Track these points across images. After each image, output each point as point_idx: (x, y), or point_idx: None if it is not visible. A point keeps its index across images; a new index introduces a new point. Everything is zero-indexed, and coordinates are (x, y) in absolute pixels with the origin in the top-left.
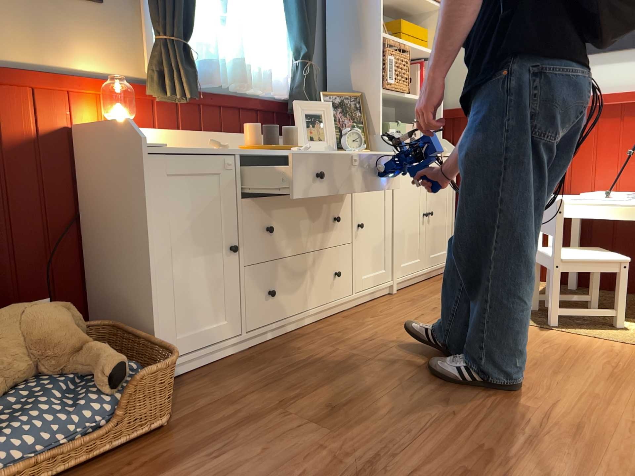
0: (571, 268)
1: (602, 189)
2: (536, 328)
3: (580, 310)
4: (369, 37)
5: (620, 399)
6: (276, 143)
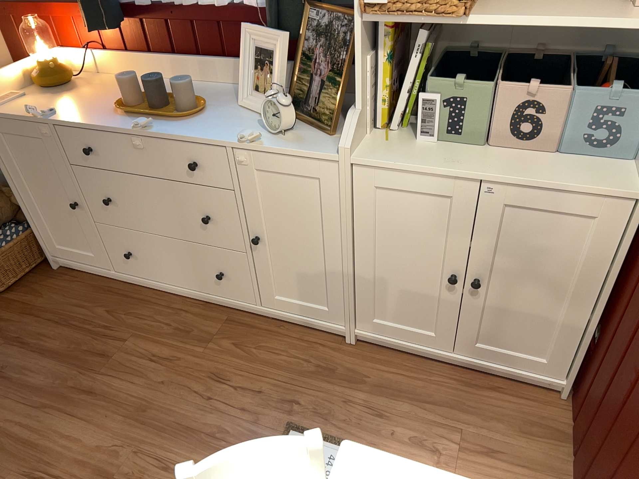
0: None
1: None
2: None
3: None
4: None
5: None
6: (160, 105)
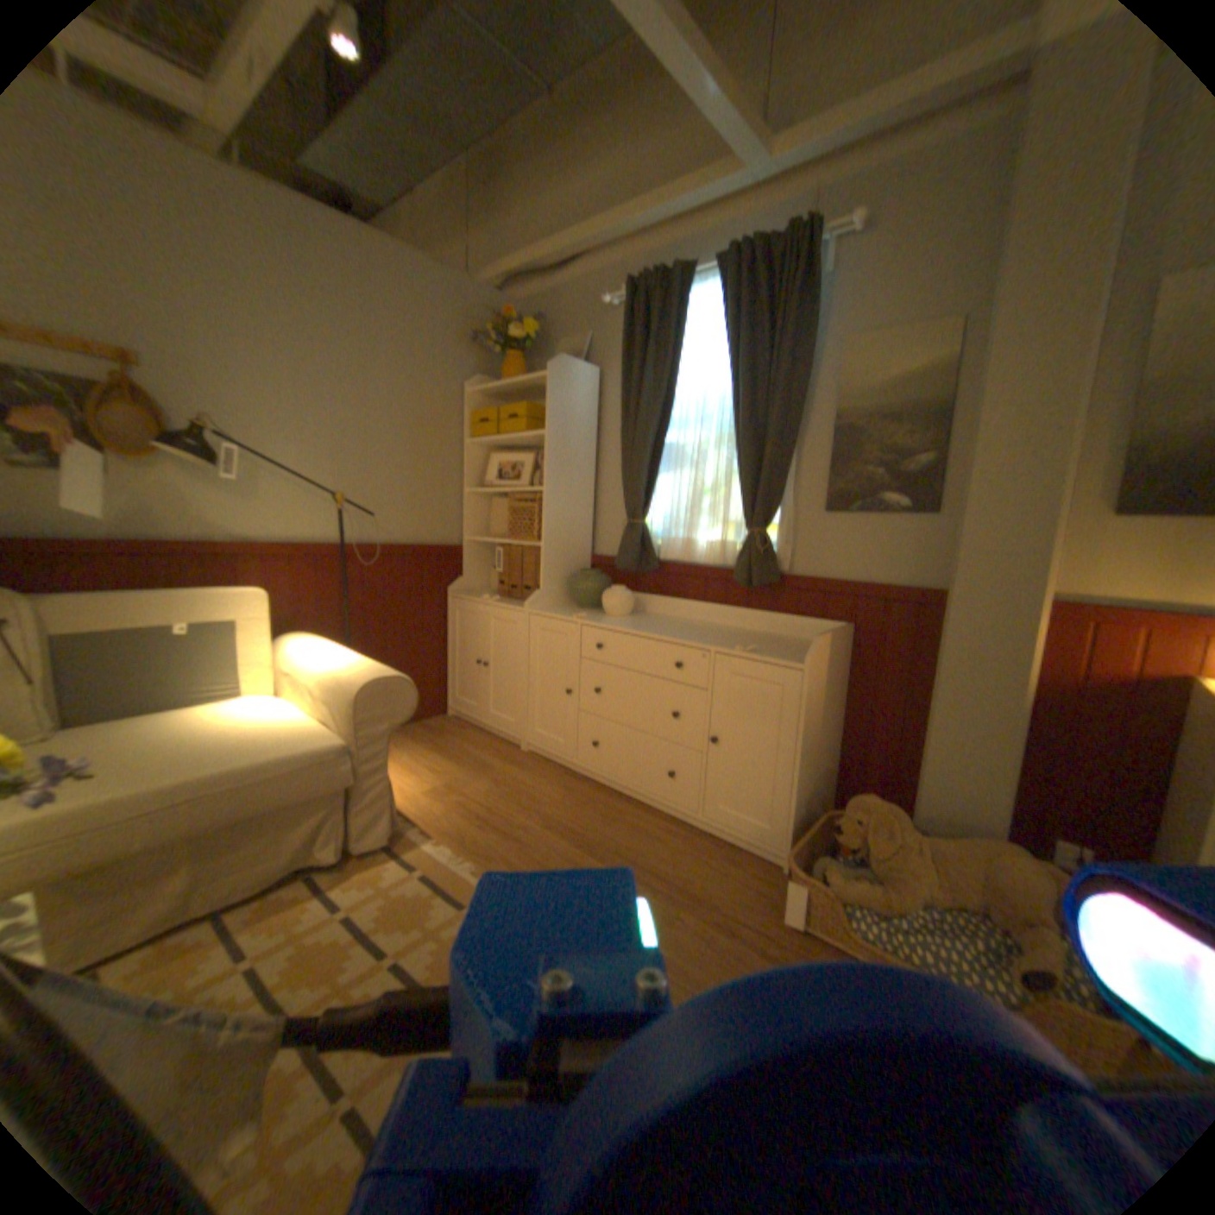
0: None
1: None
2: None
3: None
4: None
5: None
6: None
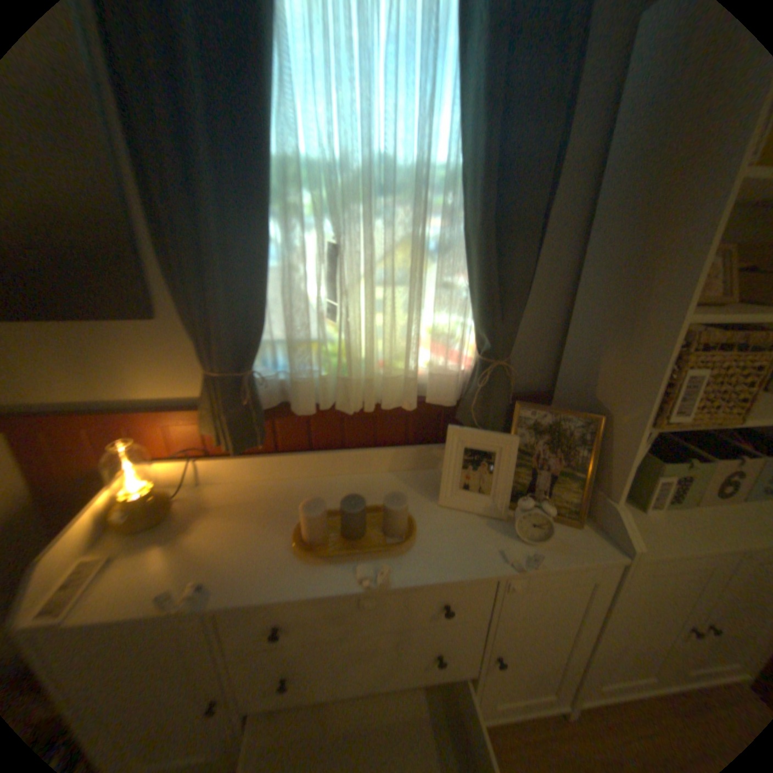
0: None
1: None
2: None
3: None
4: (657, 316)
5: None
6: (357, 532)
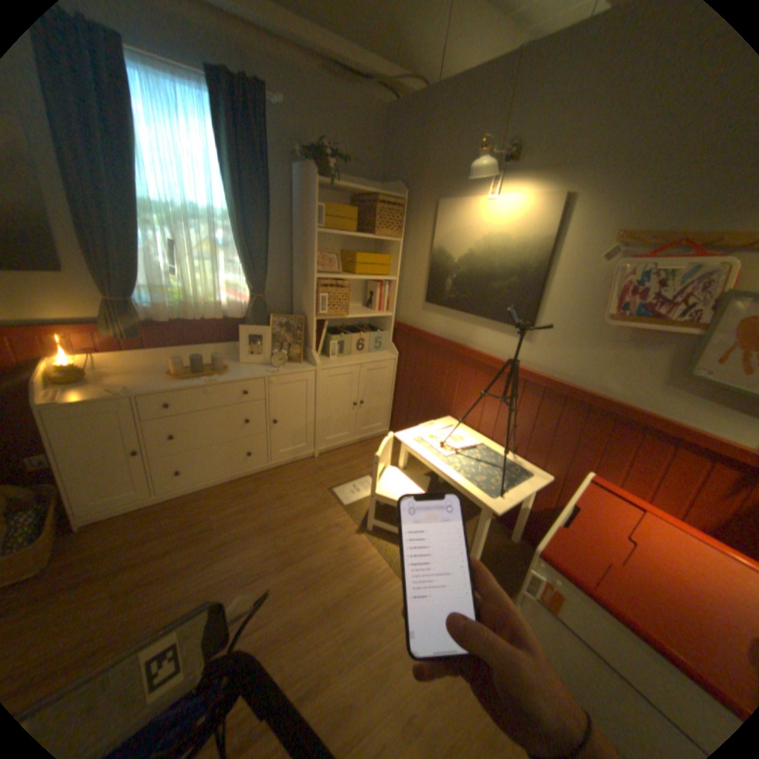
0: (381, 501)
1: (471, 424)
2: (356, 530)
3: (386, 528)
4: (309, 277)
5: (305, 638)
6: (199, 370)
